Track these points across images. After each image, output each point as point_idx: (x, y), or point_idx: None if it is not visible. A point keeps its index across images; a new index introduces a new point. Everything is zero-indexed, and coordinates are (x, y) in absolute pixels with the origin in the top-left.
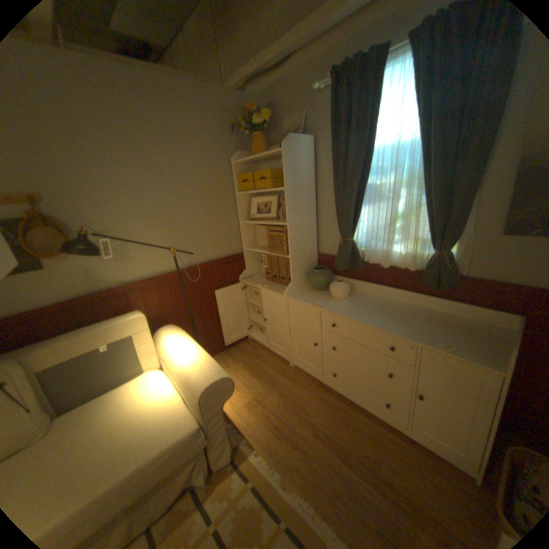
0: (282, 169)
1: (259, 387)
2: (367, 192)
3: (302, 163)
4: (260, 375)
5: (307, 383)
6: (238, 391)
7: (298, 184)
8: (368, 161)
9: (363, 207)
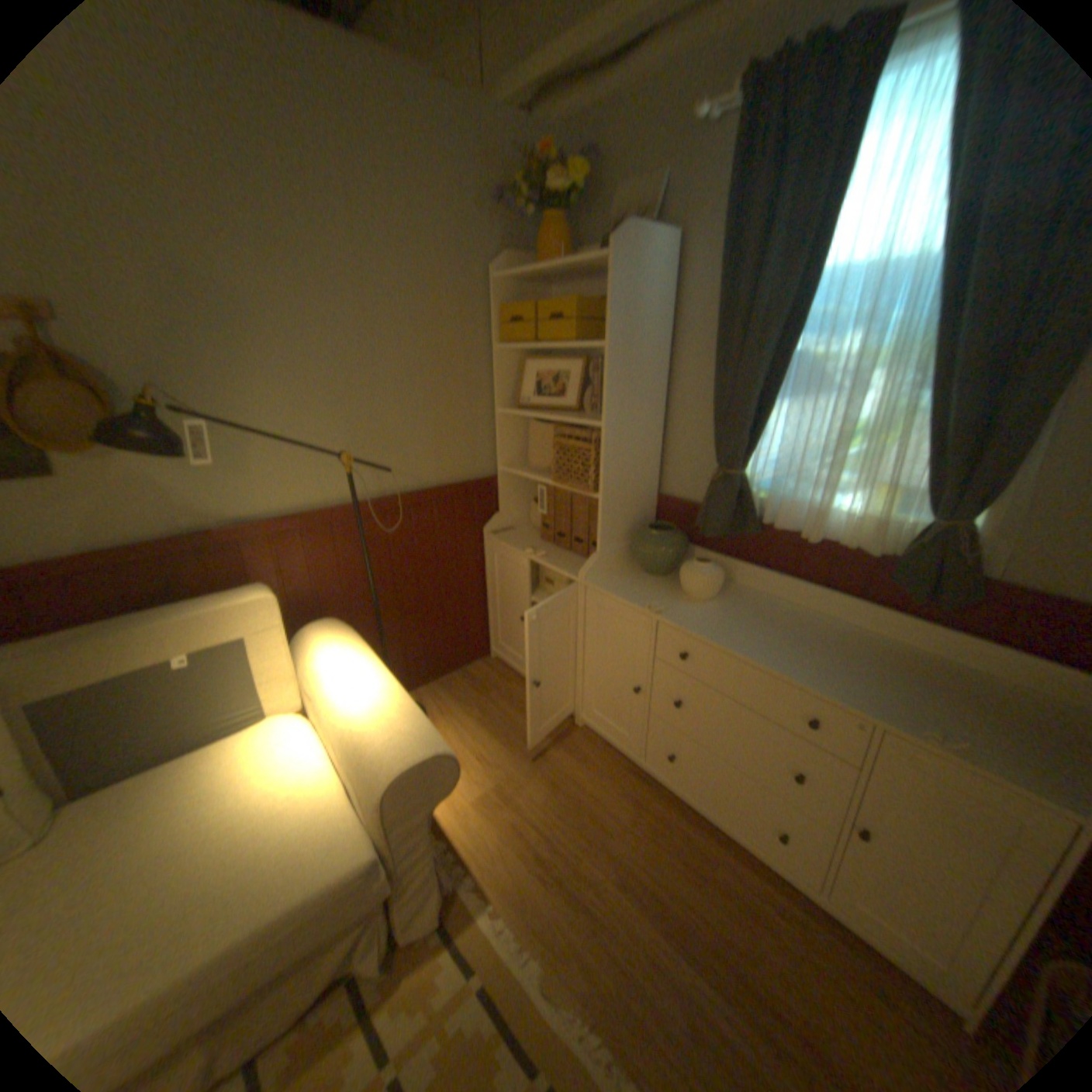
0: (603, 300)
1: (508, 764)
2: (791, 369)
3: (649, 290)
4: (511, 738)
5: (610, 766)
6: (464, 770)
7: (637, 336)
8: (804, 298)
9: (778, 403)
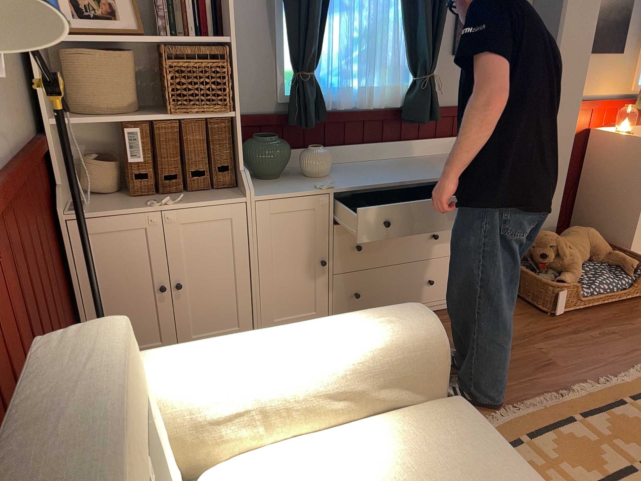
0: None
1: None
2: None
3: None
4: None
5: None
6: None
7: None
8: None
9: (326, 19)
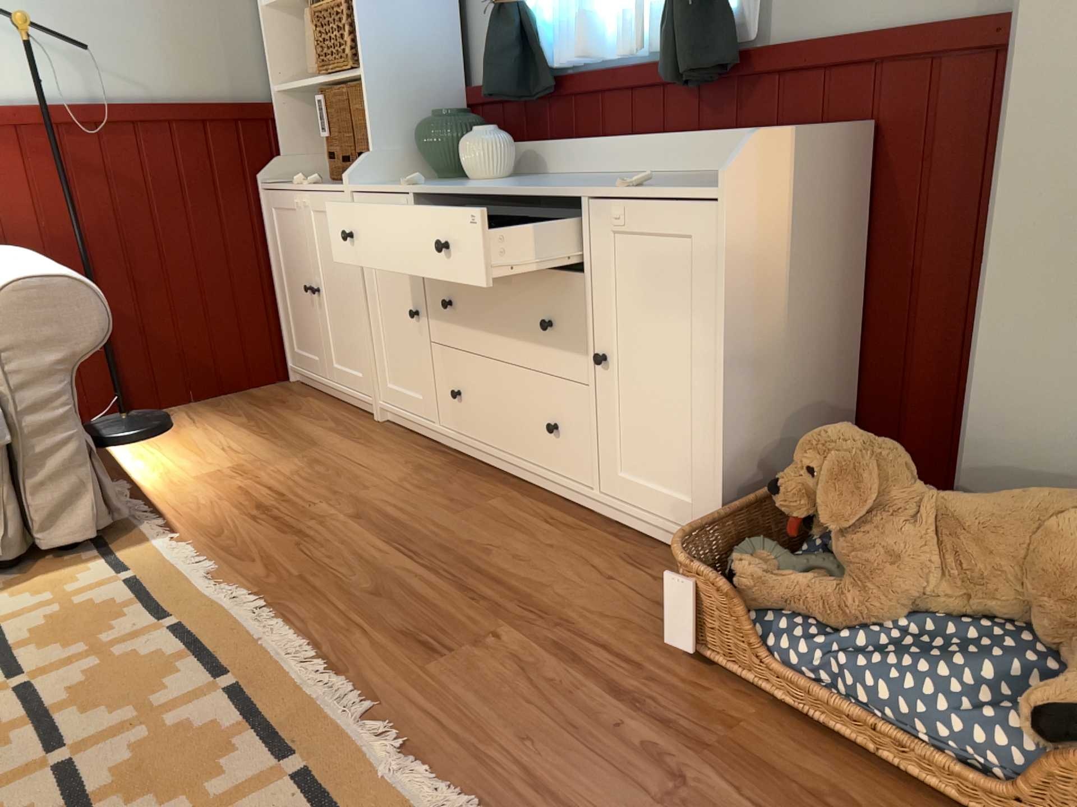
0: None
1: (262, 450)
2: None
3: None
4: (279, 434)
5: (400, 445)
6: (200, 457)
7: None
8: None
9: None
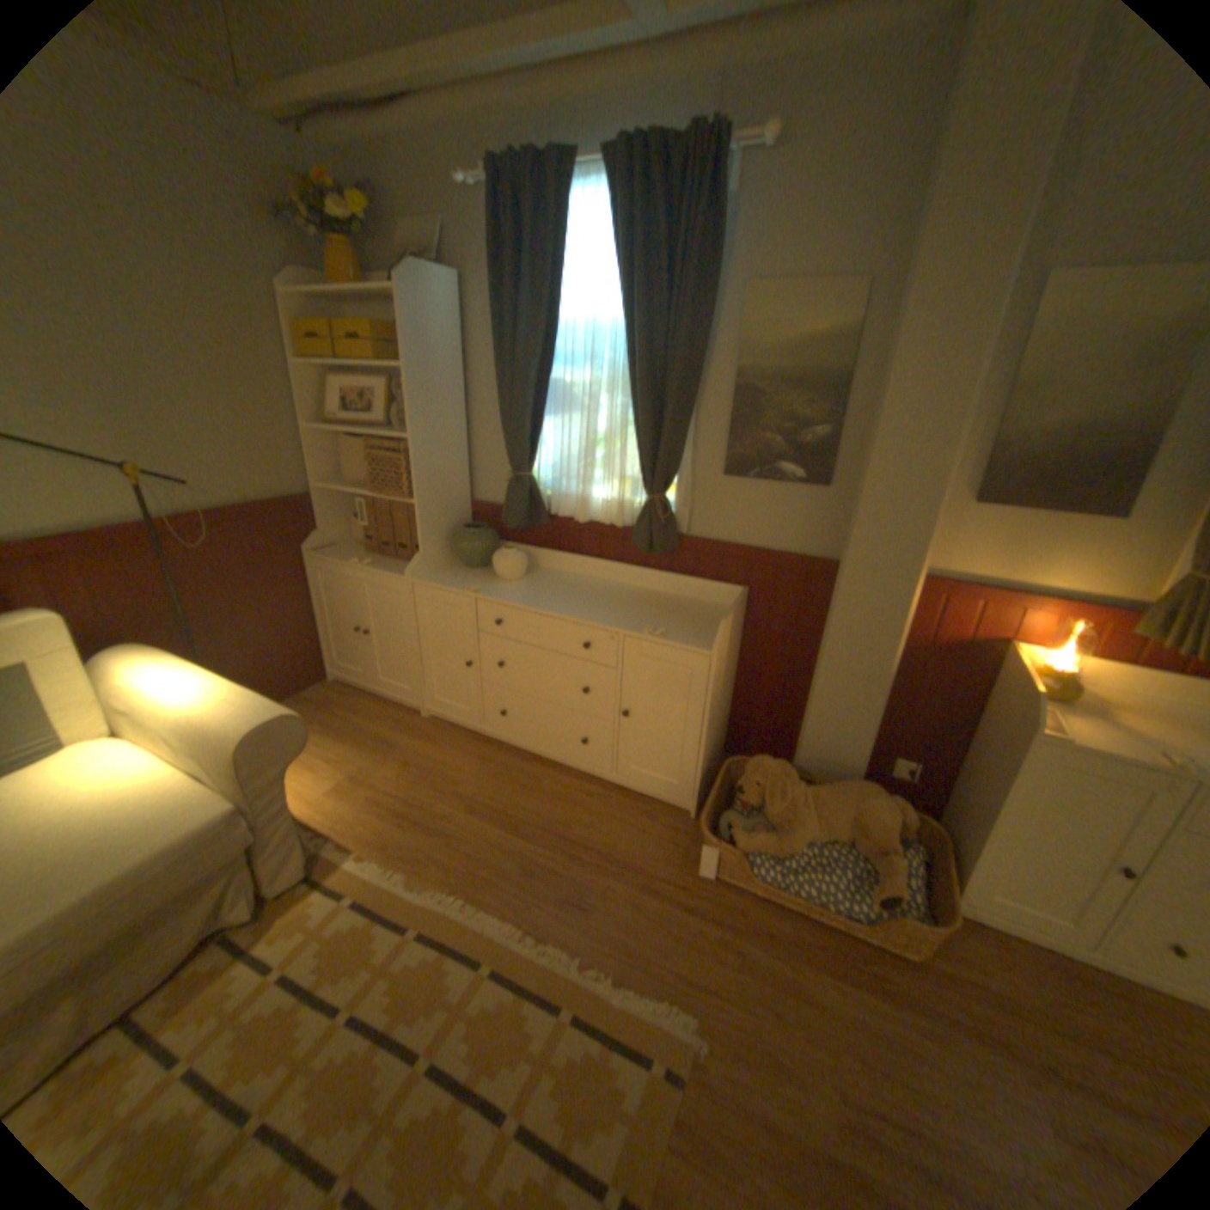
0: (395, 326)
1: (357, 759)
2: (550, 393)
3: (434, 322)
4: (358, 740)
5: (455, 739)
6: (311, 773)
7: (429, 361)
8: (551, 340)
9: (545, 419)
